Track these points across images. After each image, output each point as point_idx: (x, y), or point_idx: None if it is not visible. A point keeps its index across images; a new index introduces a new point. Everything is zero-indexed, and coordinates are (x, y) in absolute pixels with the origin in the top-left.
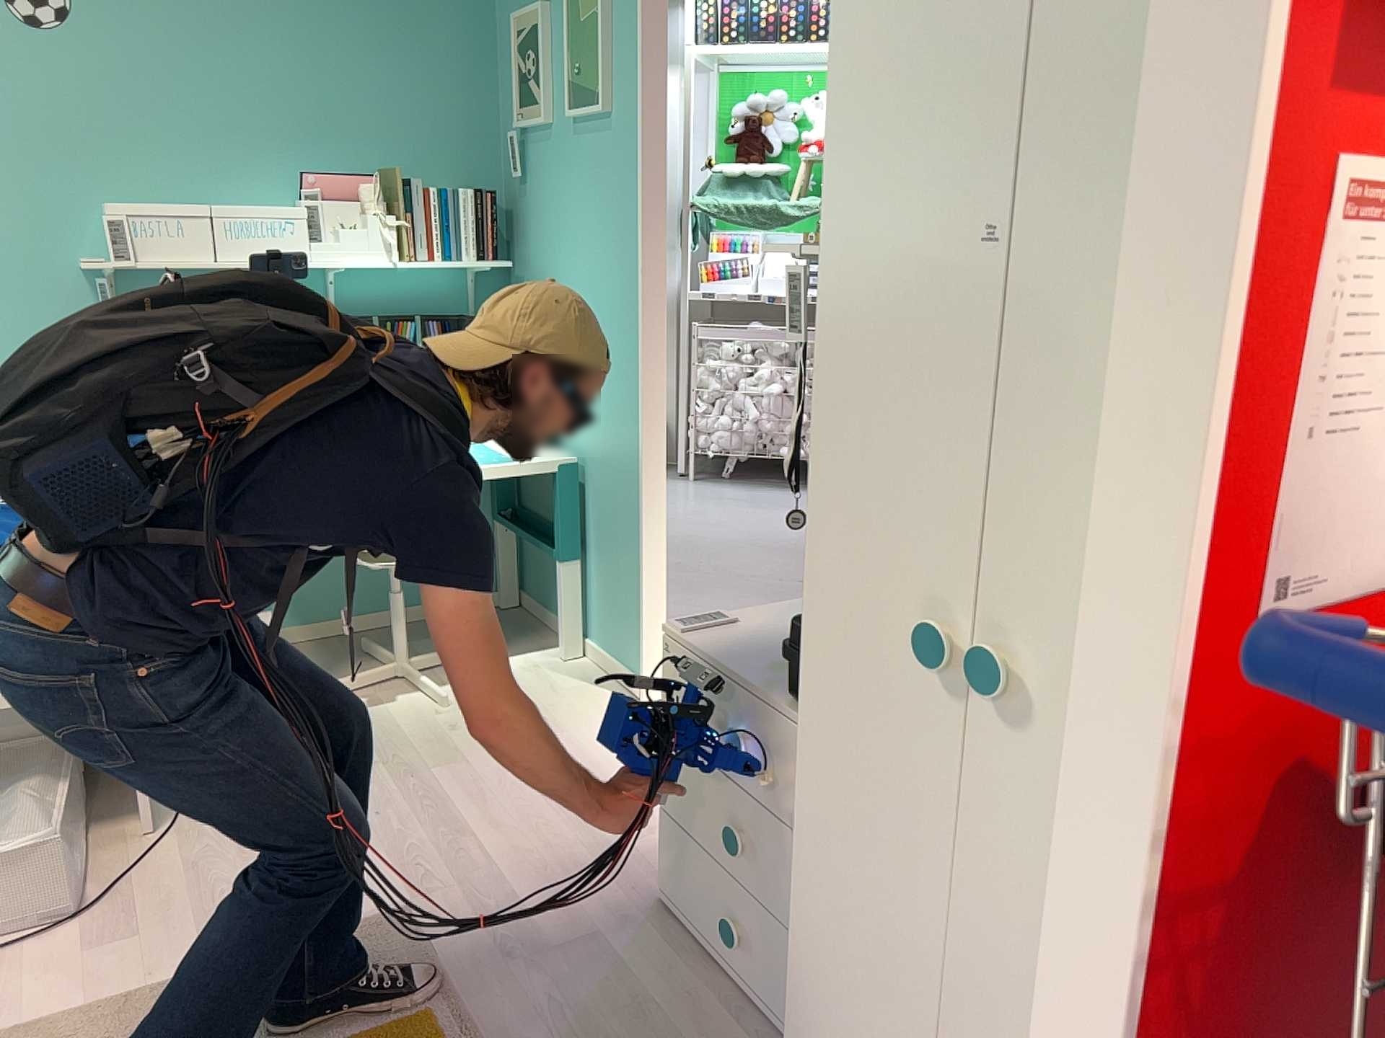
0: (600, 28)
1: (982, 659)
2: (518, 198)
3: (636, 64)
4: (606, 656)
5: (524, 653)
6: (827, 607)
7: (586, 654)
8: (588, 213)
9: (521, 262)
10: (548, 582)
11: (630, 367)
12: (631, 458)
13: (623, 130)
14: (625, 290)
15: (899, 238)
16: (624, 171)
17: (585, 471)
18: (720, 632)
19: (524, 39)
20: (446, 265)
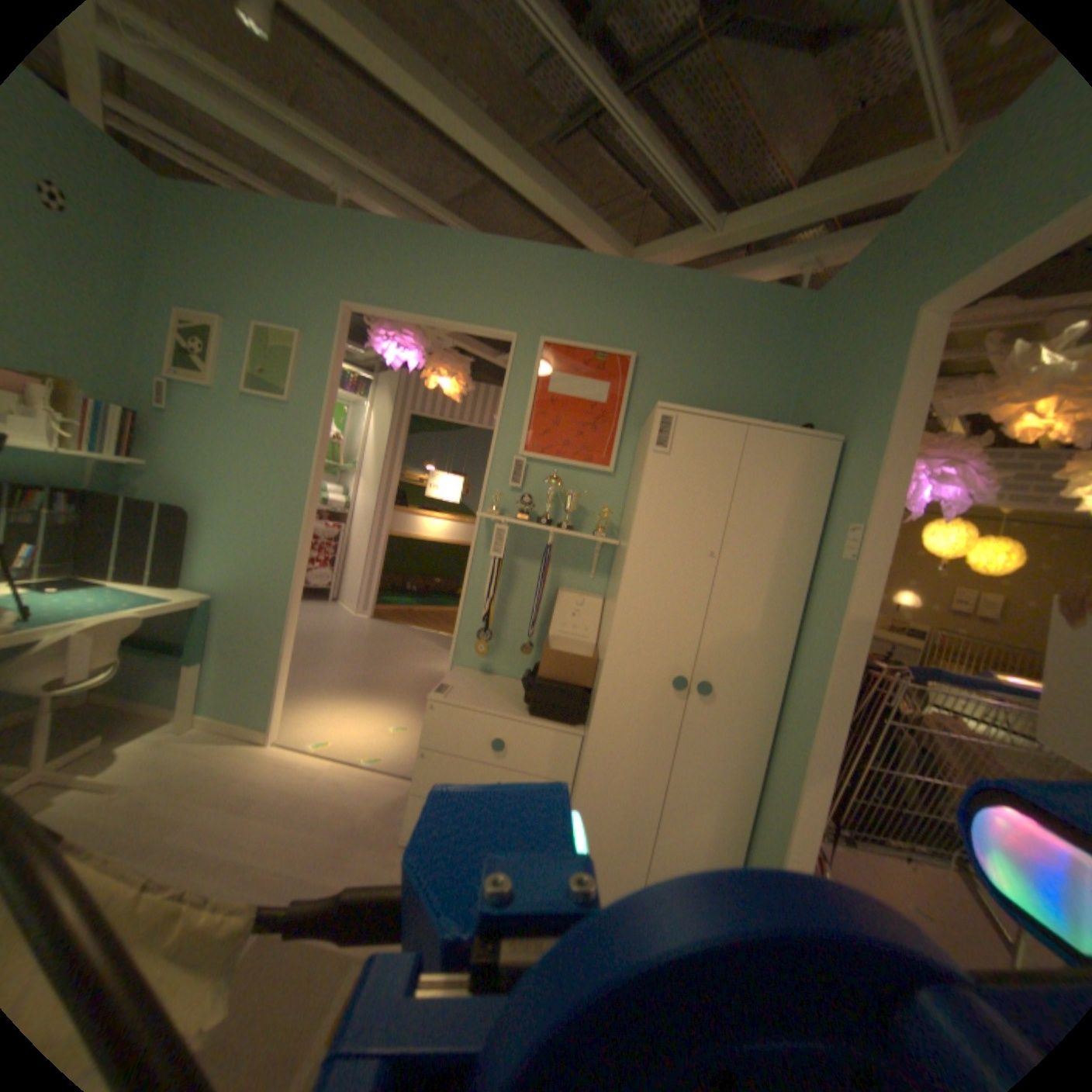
0: (292, 360)
1: (700, 687)
2: (147, 421)
3: (322, 389)
4: (222, 726)
5: (136, 739)
6: (614, 678)
7: (192, 728)
8: (249, 453)
9: (142, 463)
10: (138, 684)
11: (286, 548)
12: (277, 601)
13: (301, 418)
14: (287, 505)
15: (669, 552)
16: (297, 440)
17: (213, 607)
18: (456, 696)
19: (186, 329)
20: (97, 459)
